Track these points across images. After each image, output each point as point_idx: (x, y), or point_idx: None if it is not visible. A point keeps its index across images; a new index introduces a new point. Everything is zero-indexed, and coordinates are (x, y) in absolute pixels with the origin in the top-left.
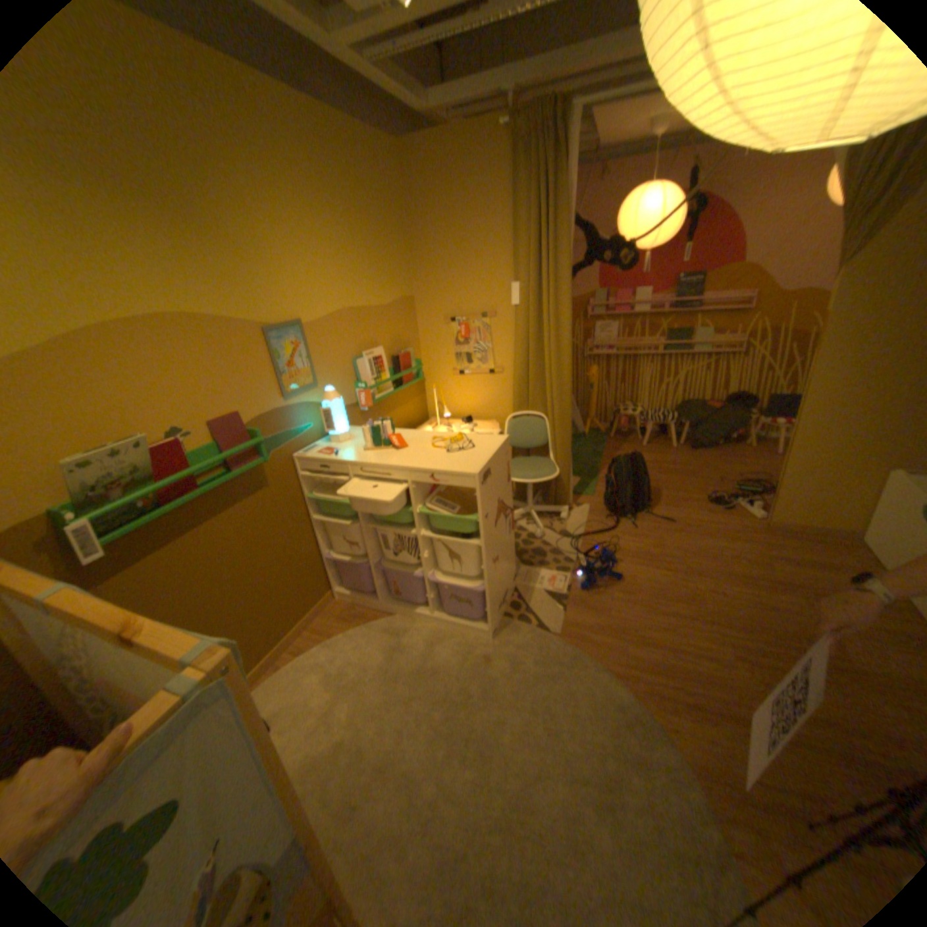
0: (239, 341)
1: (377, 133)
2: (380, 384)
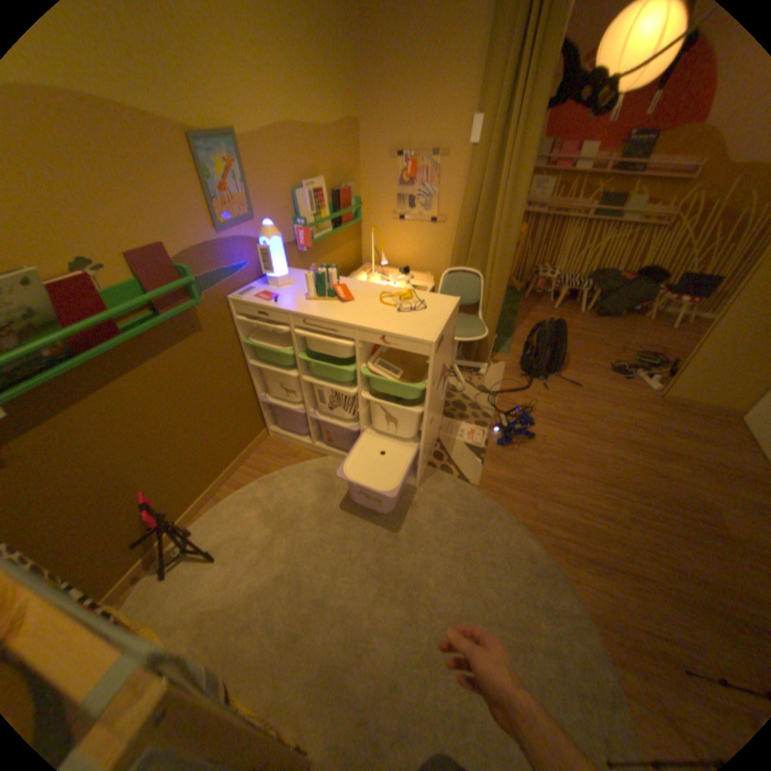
0: (158, 148)
1: None
2: (320, 223)
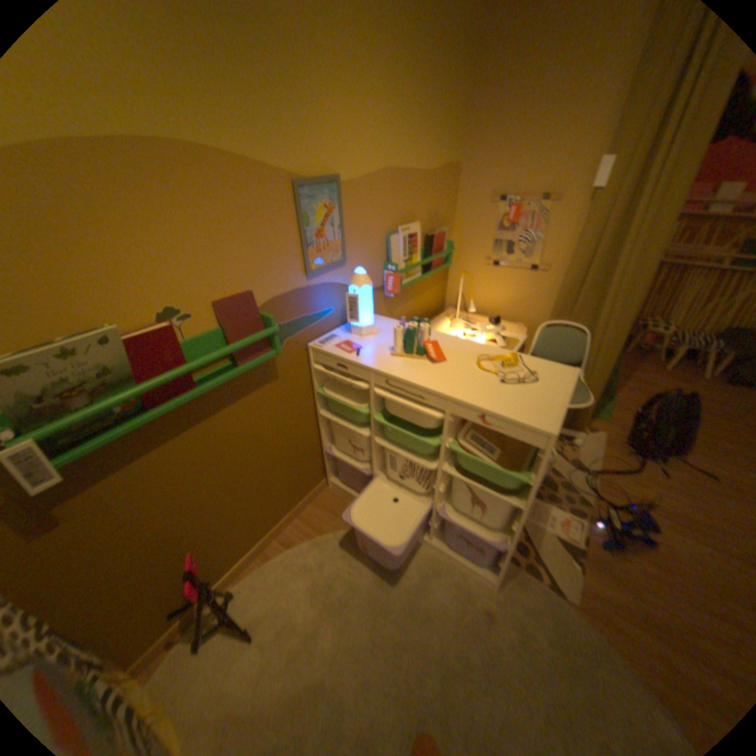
0: (263, 195)
1: None
2: (411, 269)
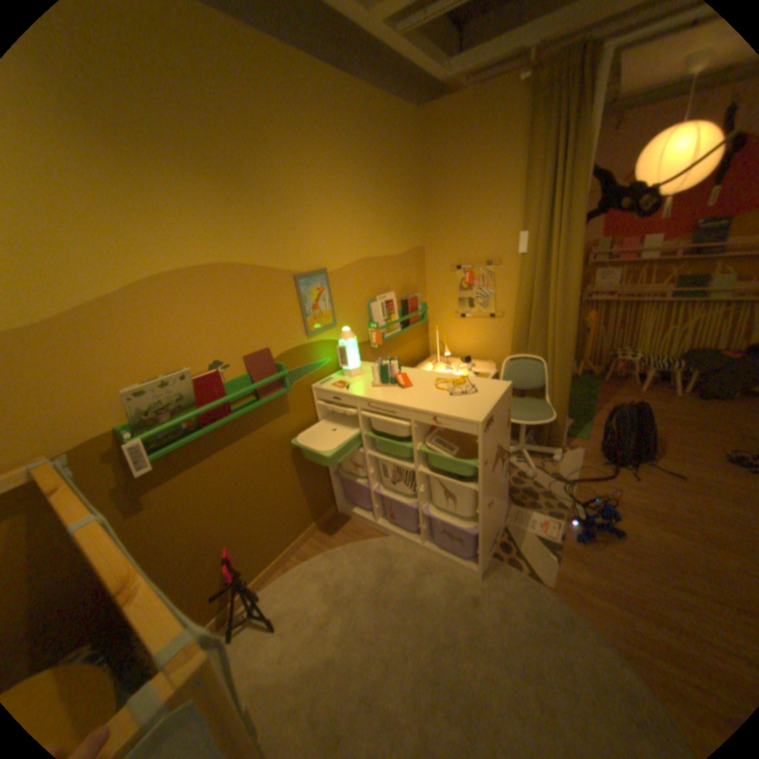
0: (274, 287)
1: (403, 103)
2: (390, 325)
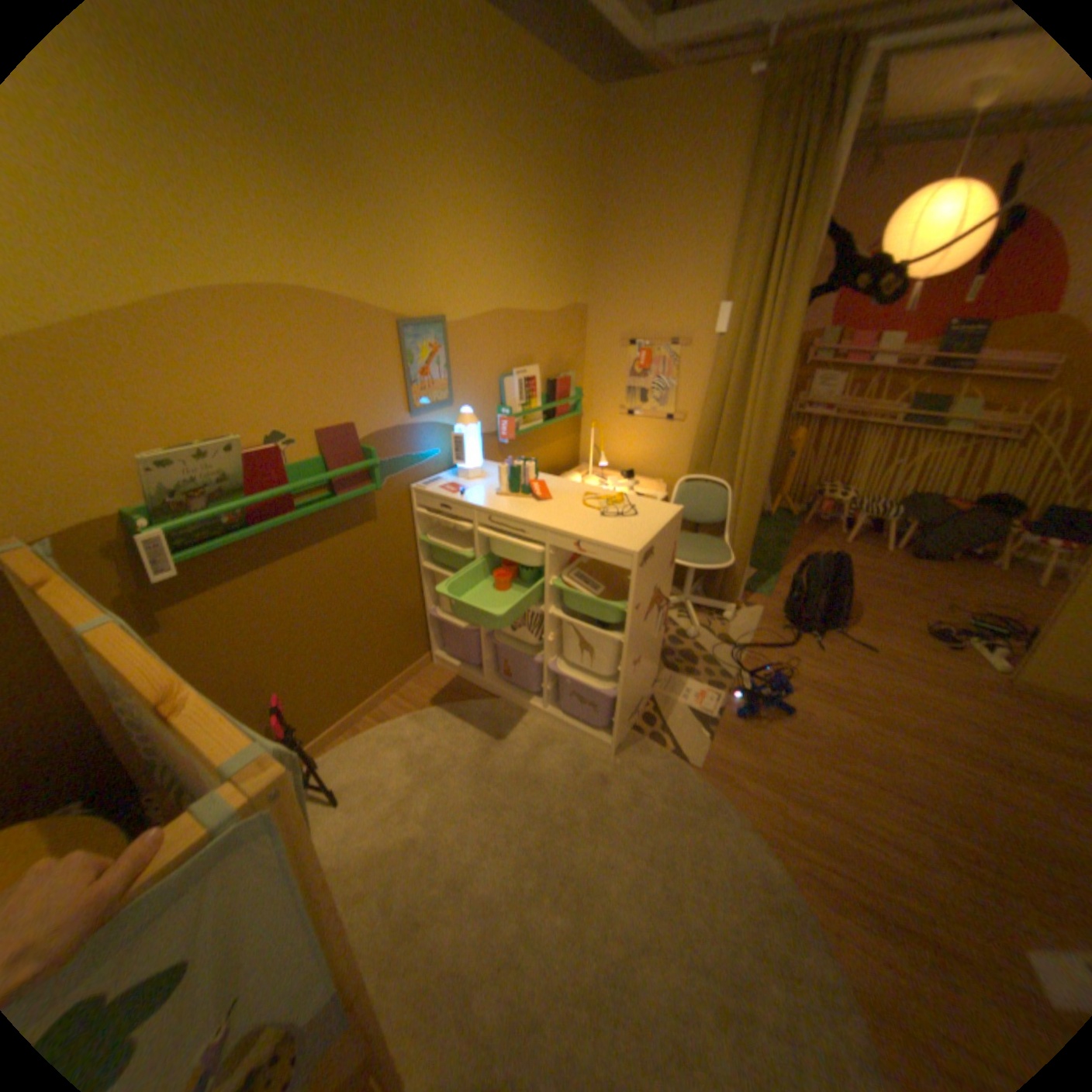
0: (367, 334)
1: (579, 77)
2: (527, 414)
